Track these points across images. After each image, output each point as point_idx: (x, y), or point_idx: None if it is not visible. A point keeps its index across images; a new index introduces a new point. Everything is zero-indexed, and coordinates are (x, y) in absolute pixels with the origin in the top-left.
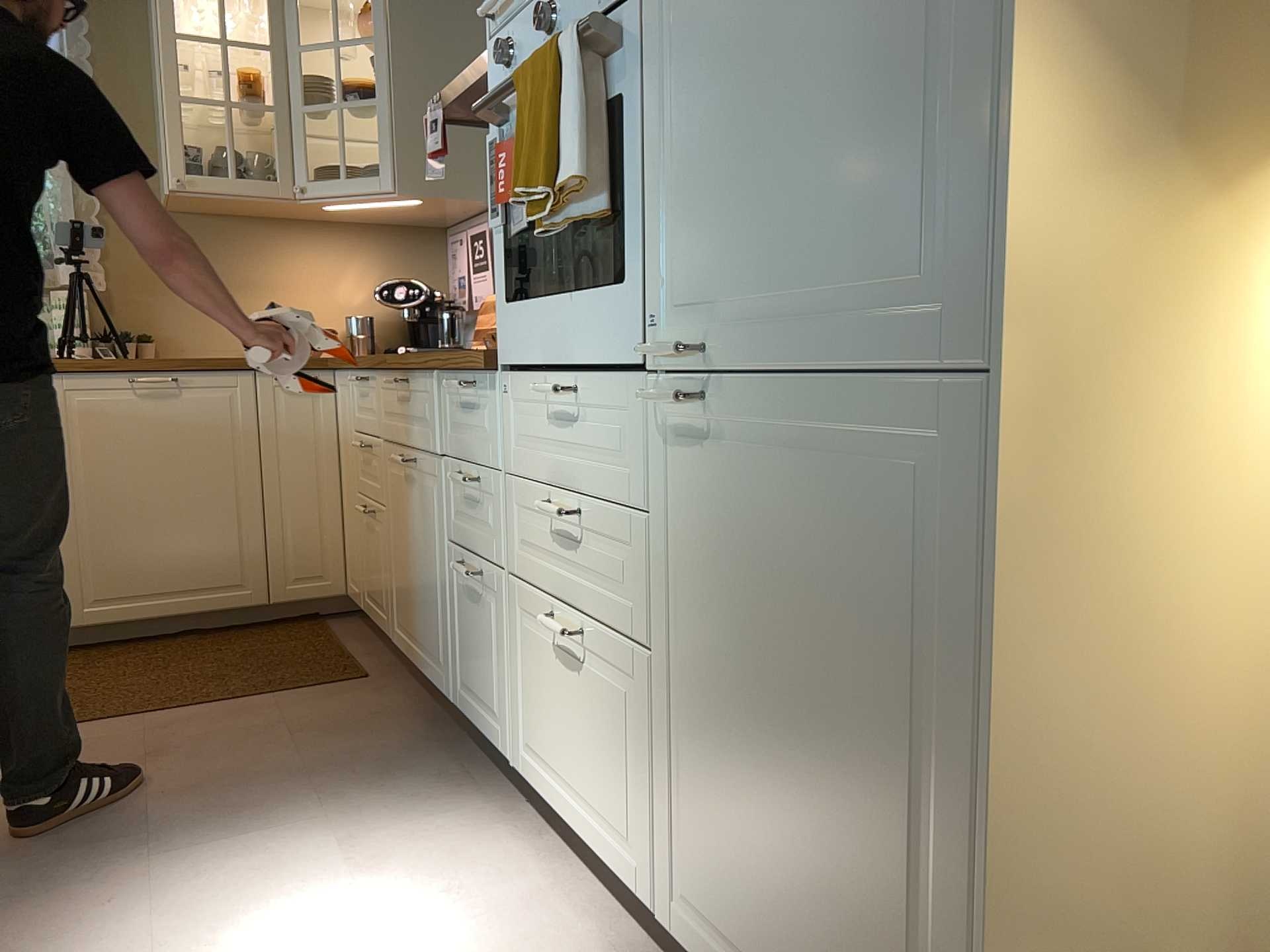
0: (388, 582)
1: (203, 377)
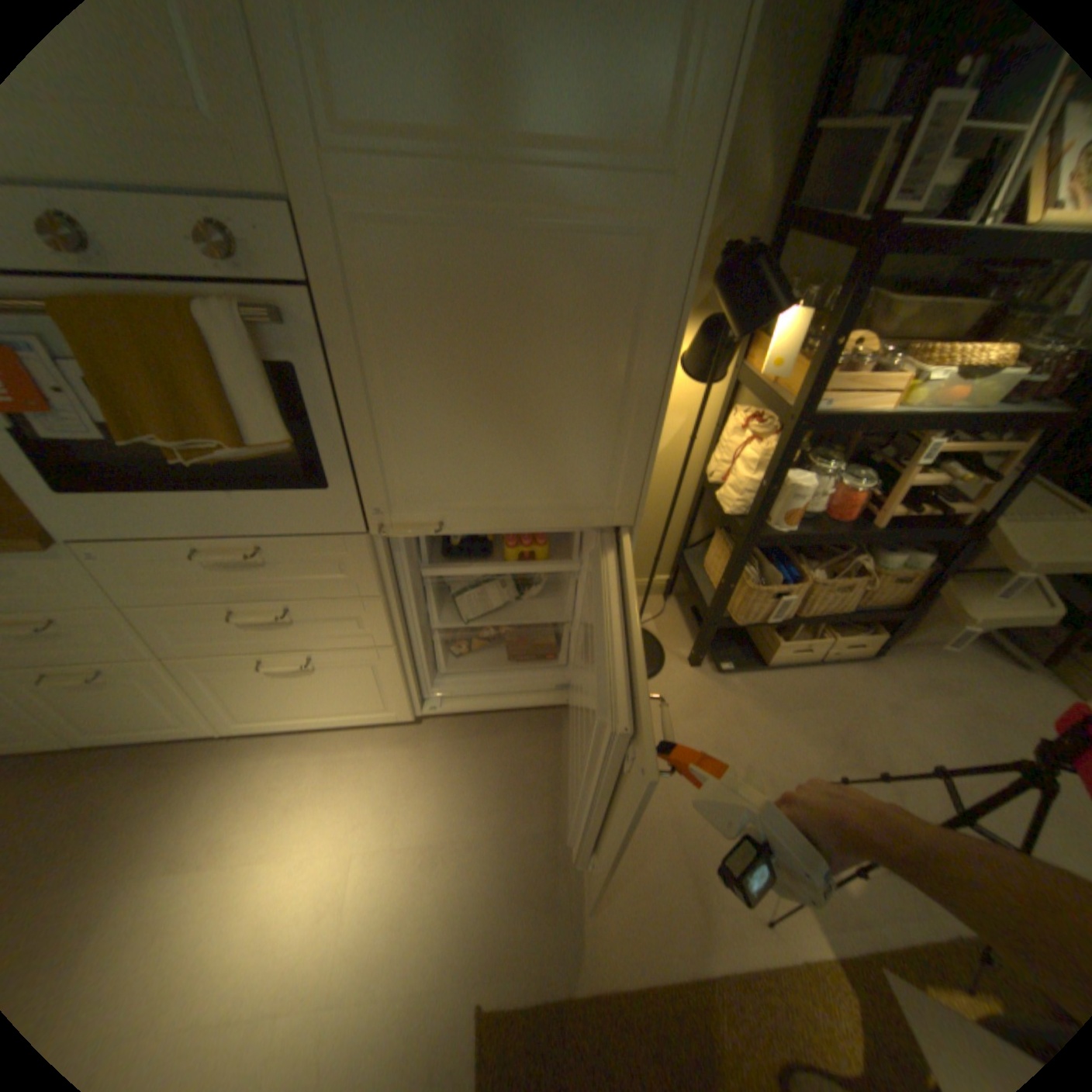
0: None
1: None
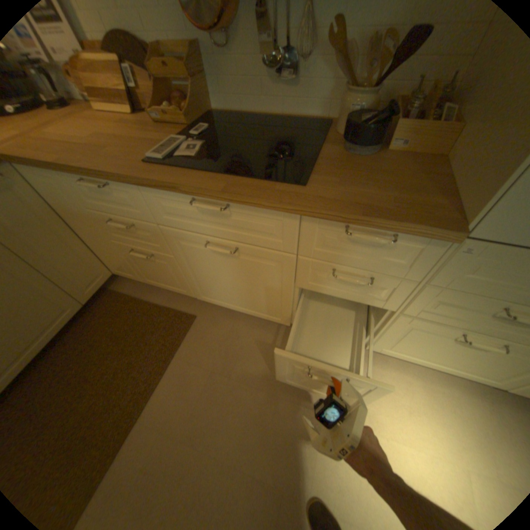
0: (185, 282)
1: None
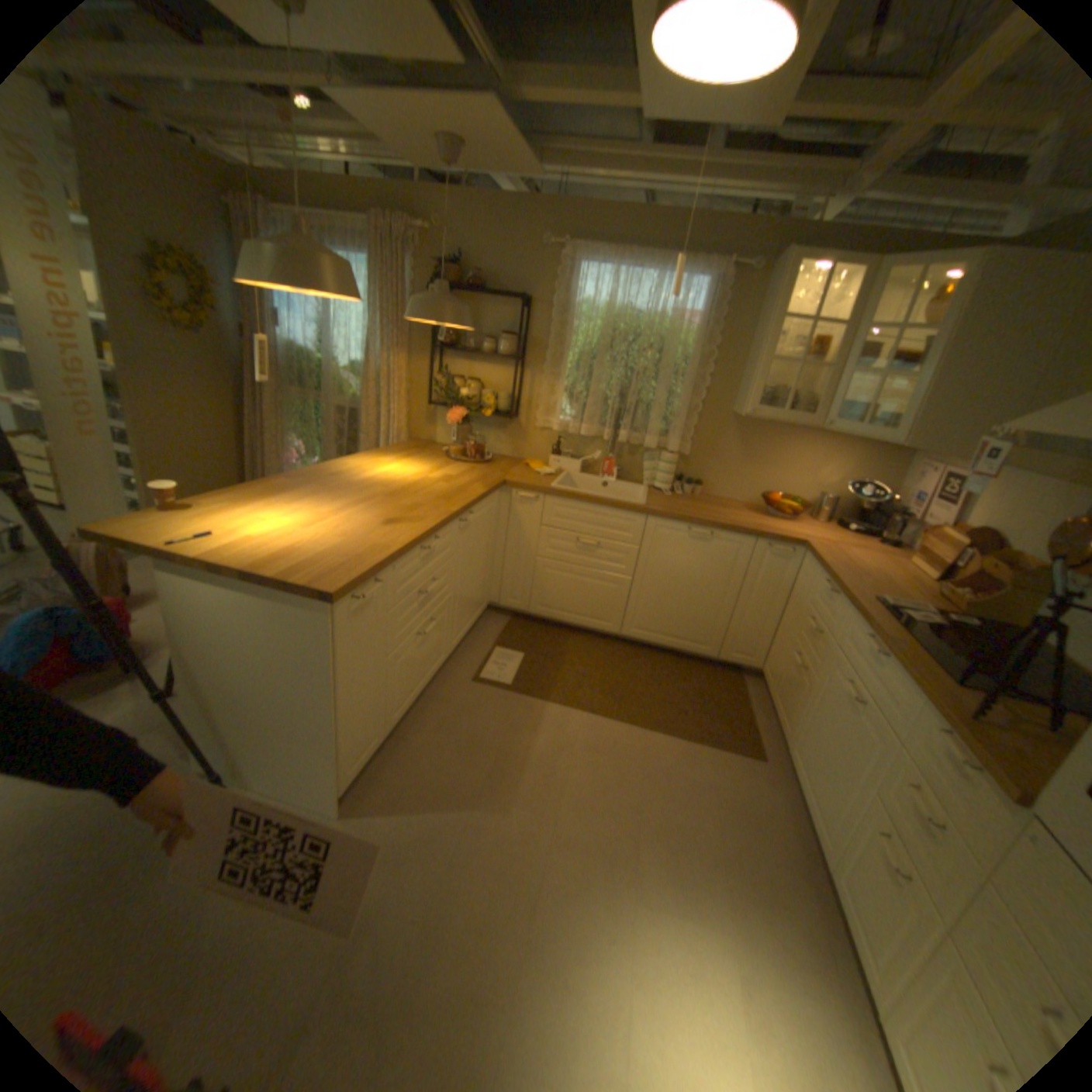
0: (800, 719)
1: (727, 535)
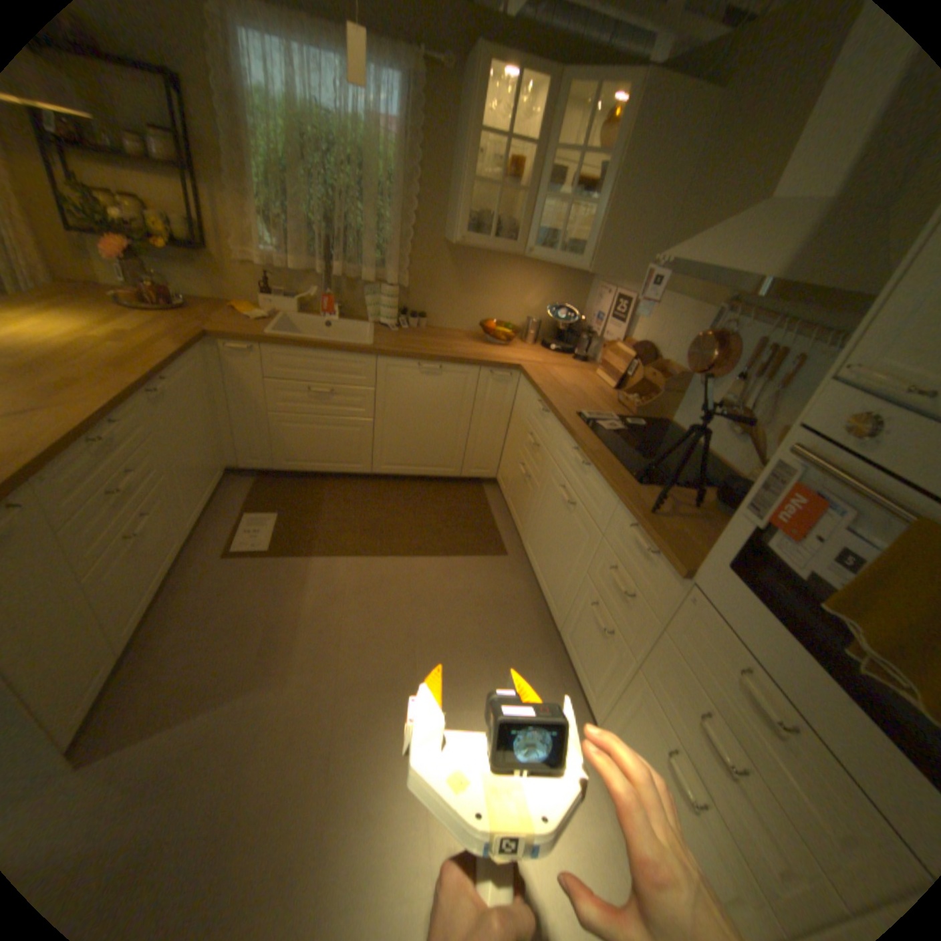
0: (528, 518)
1: (454, 368)
